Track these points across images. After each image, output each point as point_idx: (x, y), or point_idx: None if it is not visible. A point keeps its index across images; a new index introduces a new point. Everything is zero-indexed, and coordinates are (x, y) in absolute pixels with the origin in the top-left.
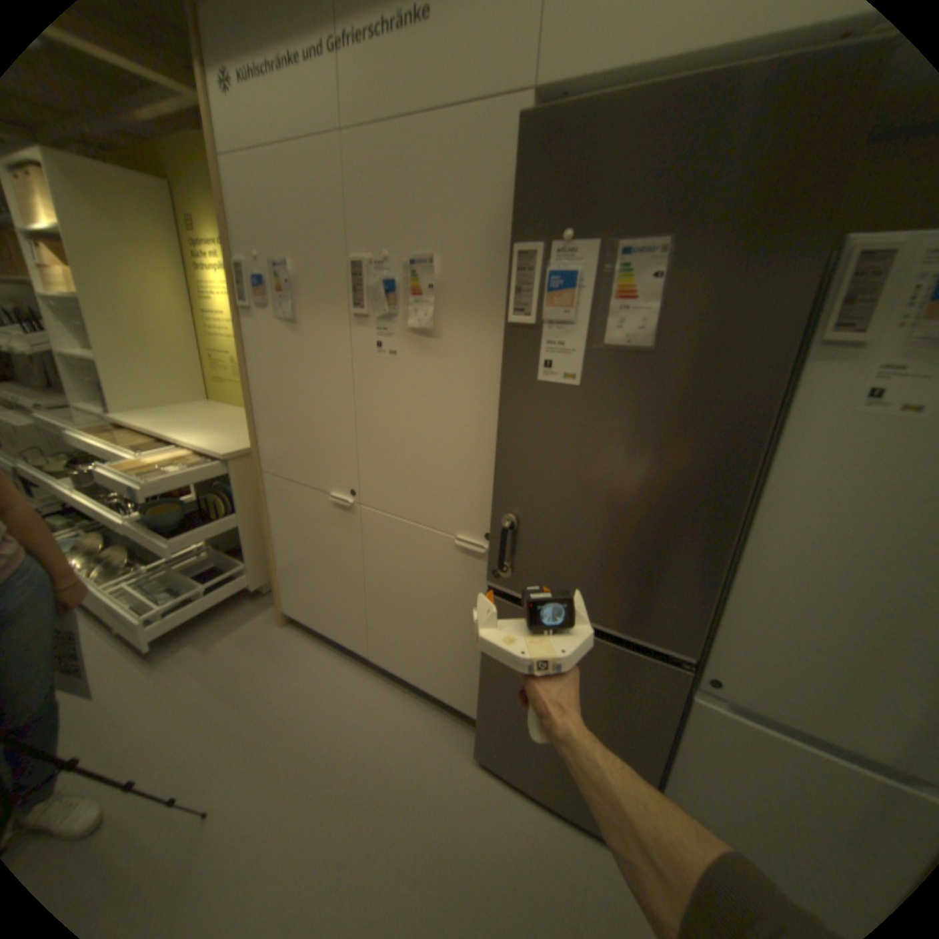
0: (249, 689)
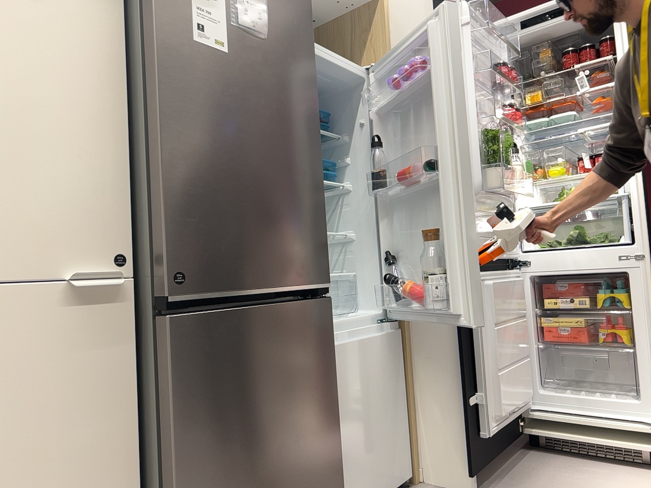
0: None
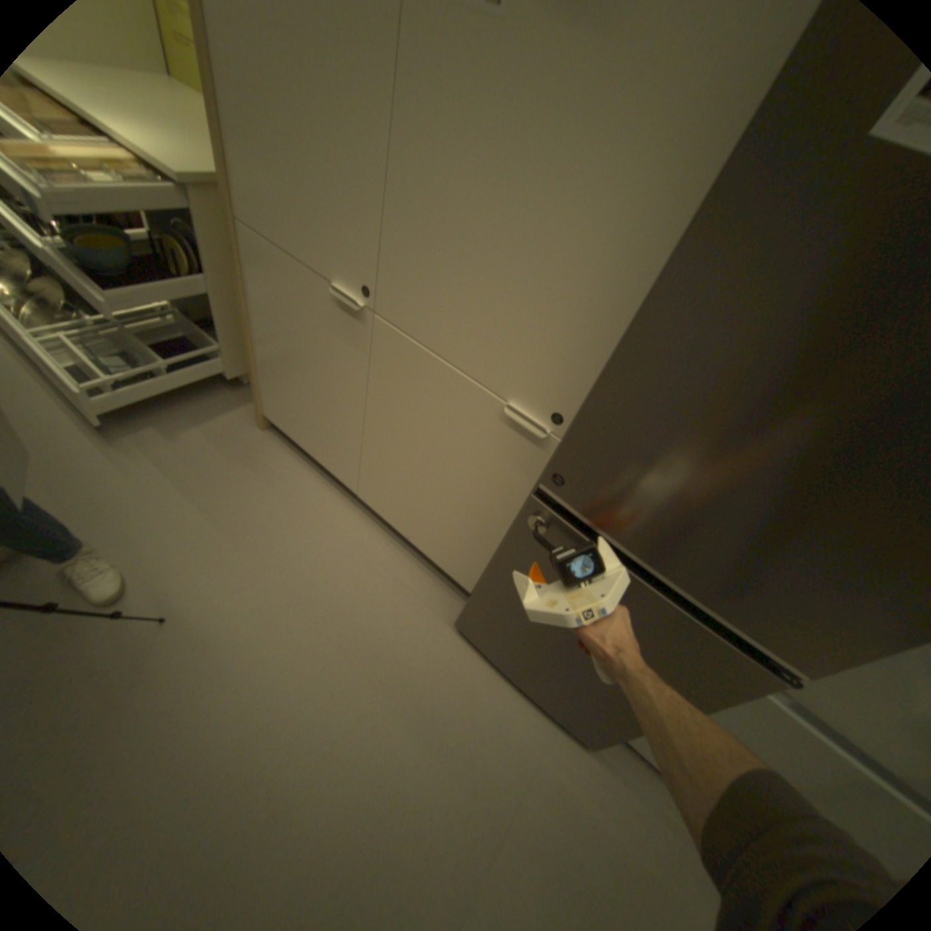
0: (221, 494)
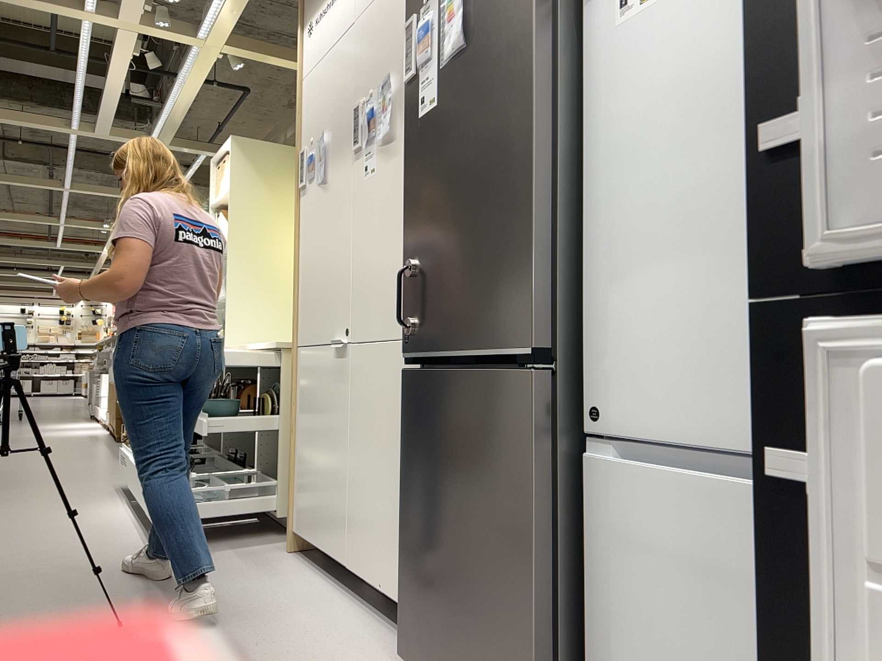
0: (222, 579)
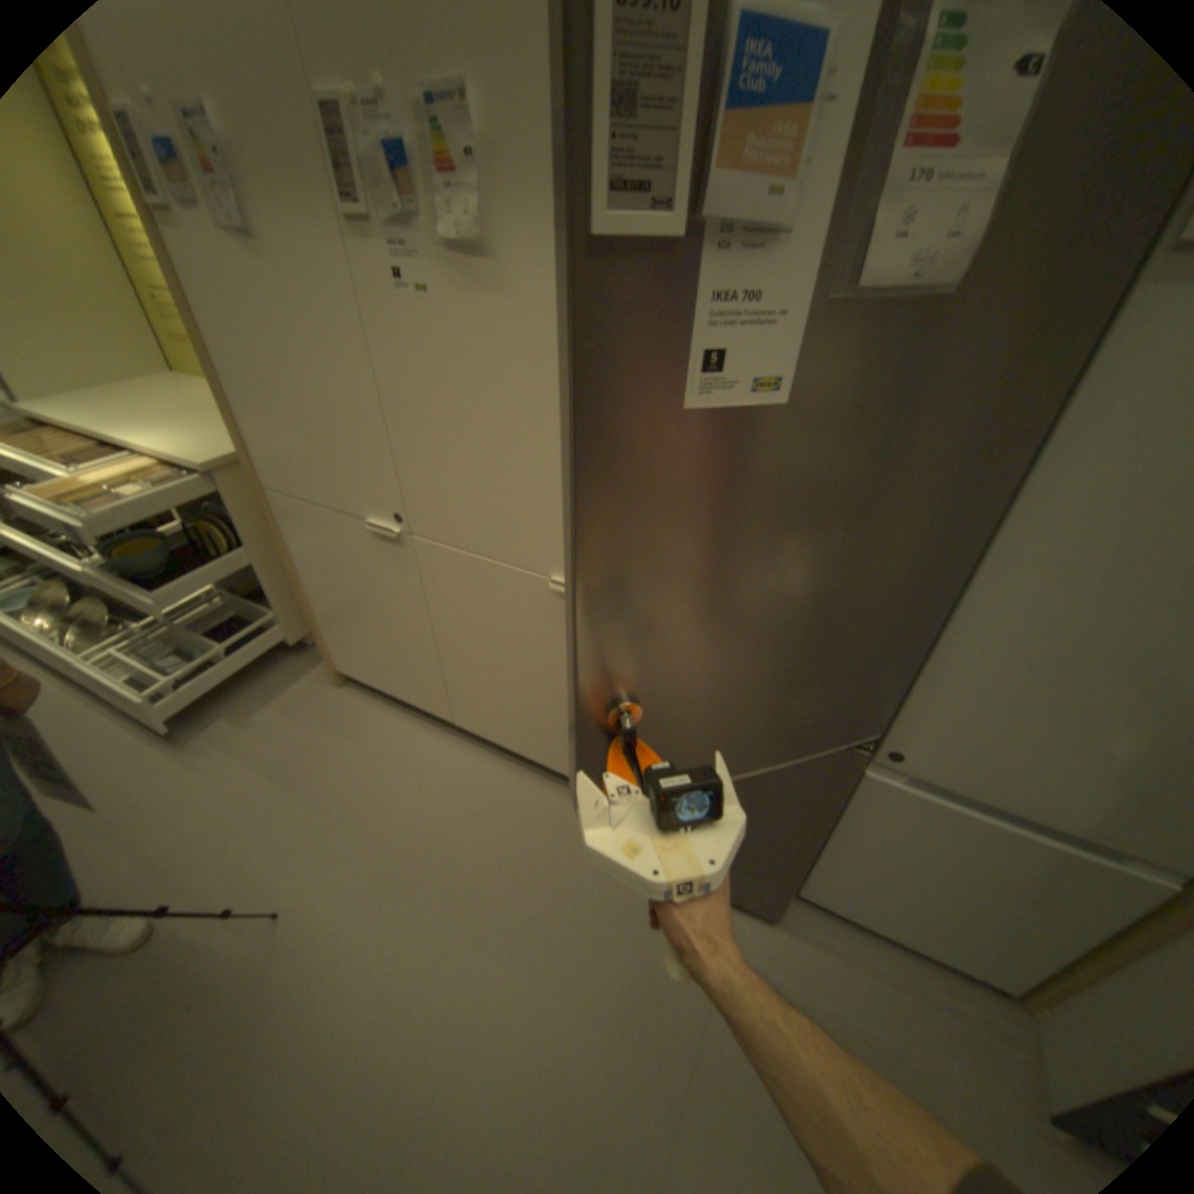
0: (308, 767)
